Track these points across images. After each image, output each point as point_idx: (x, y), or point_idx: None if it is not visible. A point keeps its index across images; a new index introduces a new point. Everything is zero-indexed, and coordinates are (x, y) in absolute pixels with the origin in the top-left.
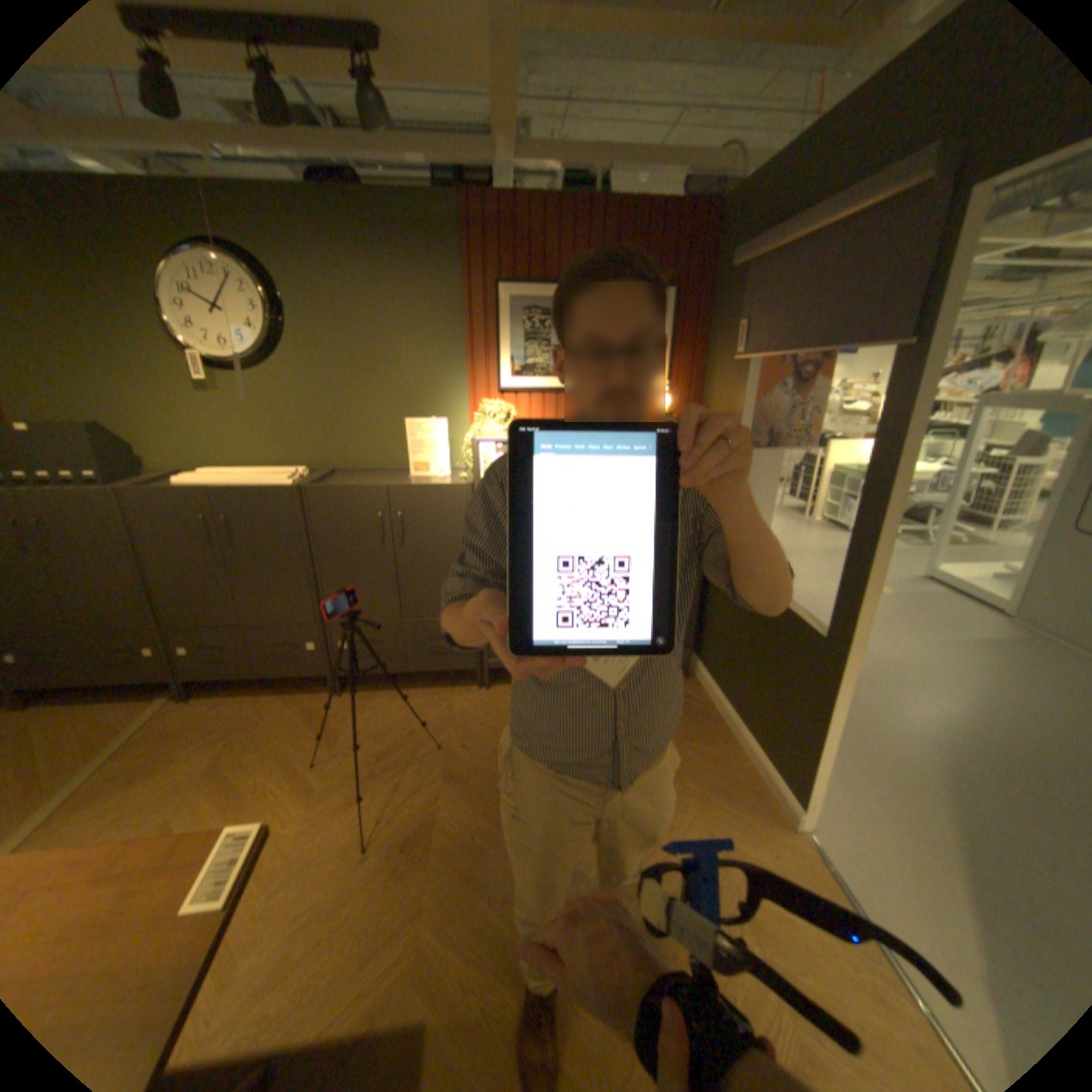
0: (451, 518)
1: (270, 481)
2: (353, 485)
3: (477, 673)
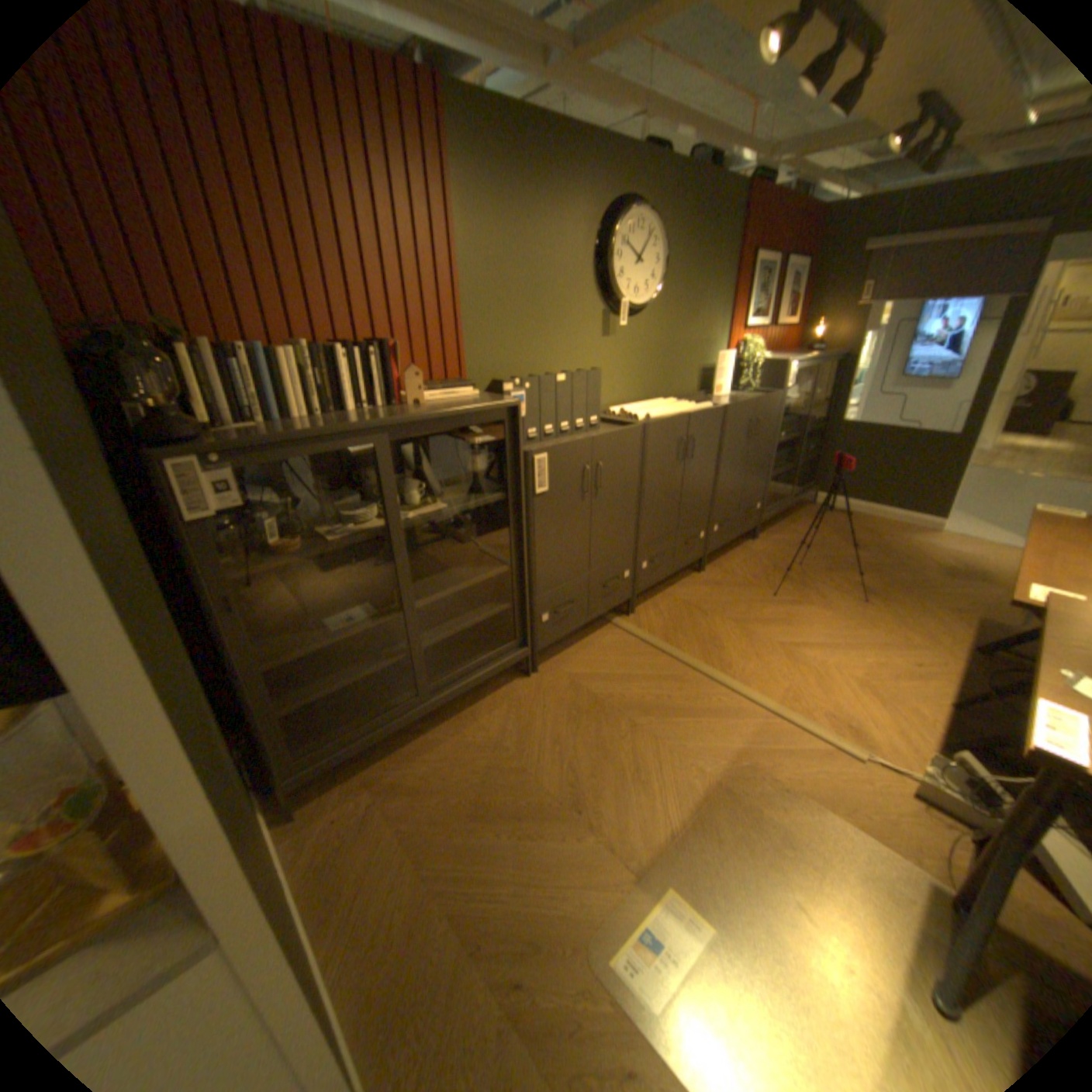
0: (773, 418)
1: (700, 406)
2: (740, 402)
3: (757, 530)
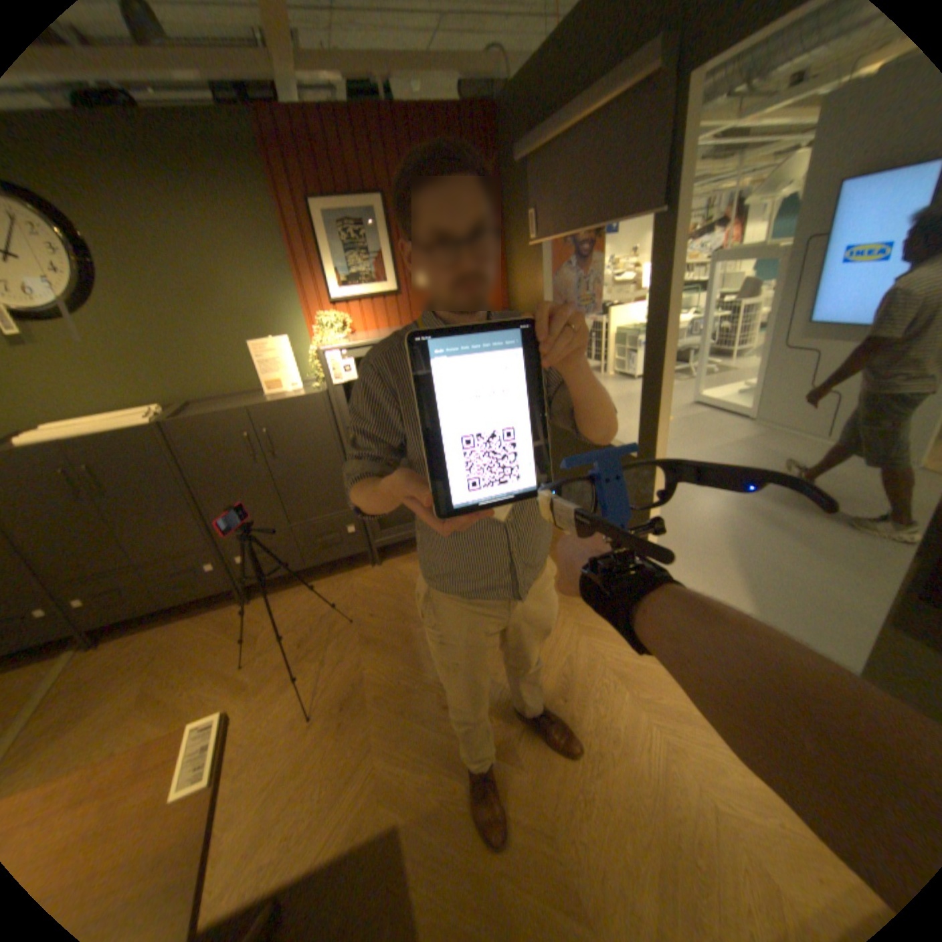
0: (314, 425)
1: (124, 423)
2: (212, 411)
3: (368, 554)
